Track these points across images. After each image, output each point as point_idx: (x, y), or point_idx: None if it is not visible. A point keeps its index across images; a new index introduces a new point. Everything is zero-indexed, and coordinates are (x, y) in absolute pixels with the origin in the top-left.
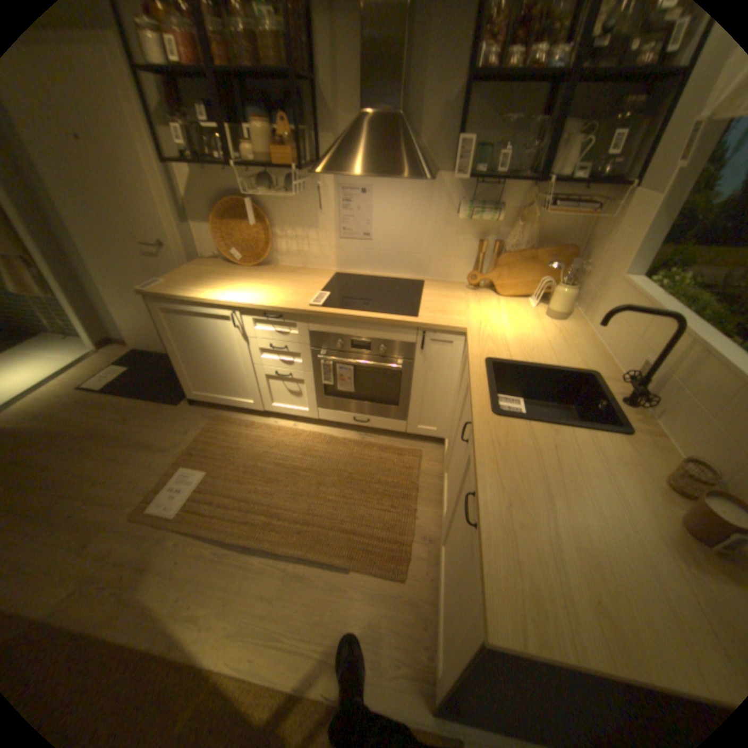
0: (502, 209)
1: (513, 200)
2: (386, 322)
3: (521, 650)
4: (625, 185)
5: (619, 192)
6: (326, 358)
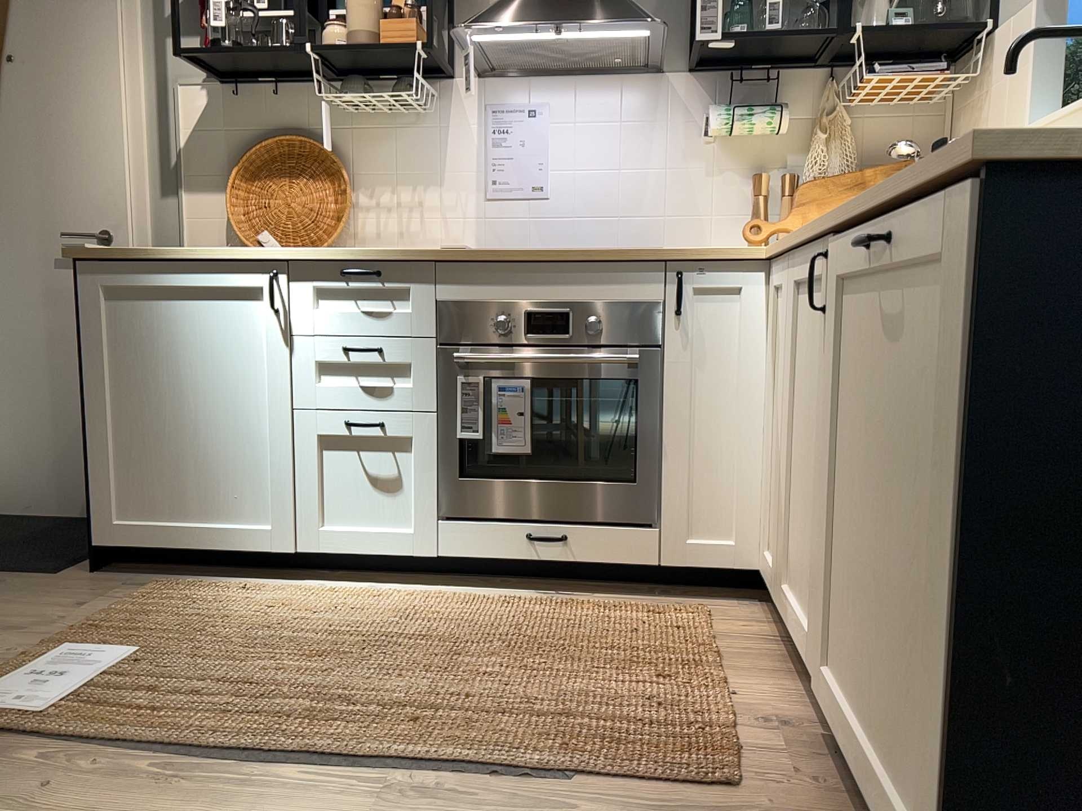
0: (782, 108)
1: (795, 108)
2: (604, 255)
3: (1075, 139)
4: (972, 49)
5: (967, 65)
6: (472, 356)
